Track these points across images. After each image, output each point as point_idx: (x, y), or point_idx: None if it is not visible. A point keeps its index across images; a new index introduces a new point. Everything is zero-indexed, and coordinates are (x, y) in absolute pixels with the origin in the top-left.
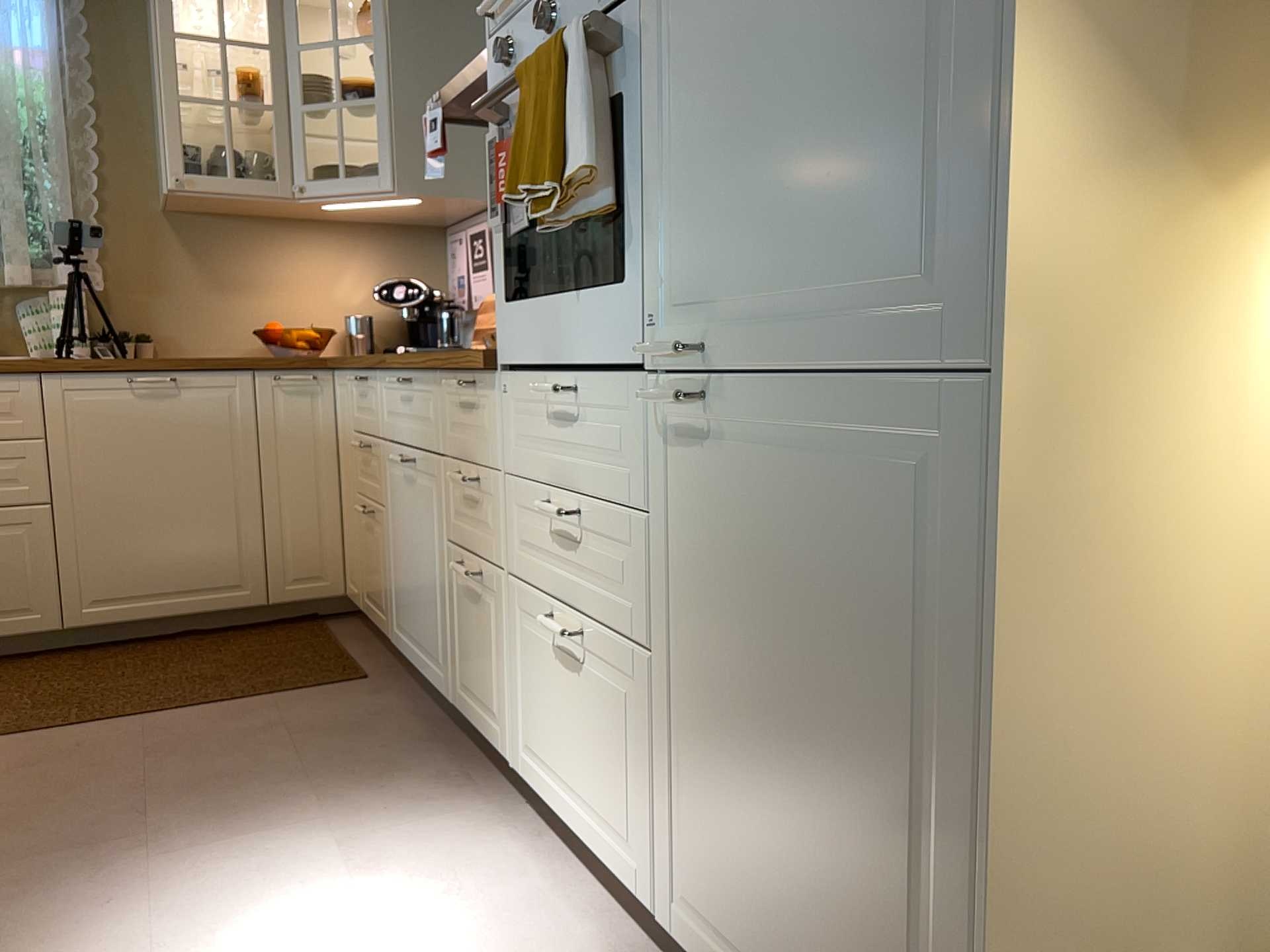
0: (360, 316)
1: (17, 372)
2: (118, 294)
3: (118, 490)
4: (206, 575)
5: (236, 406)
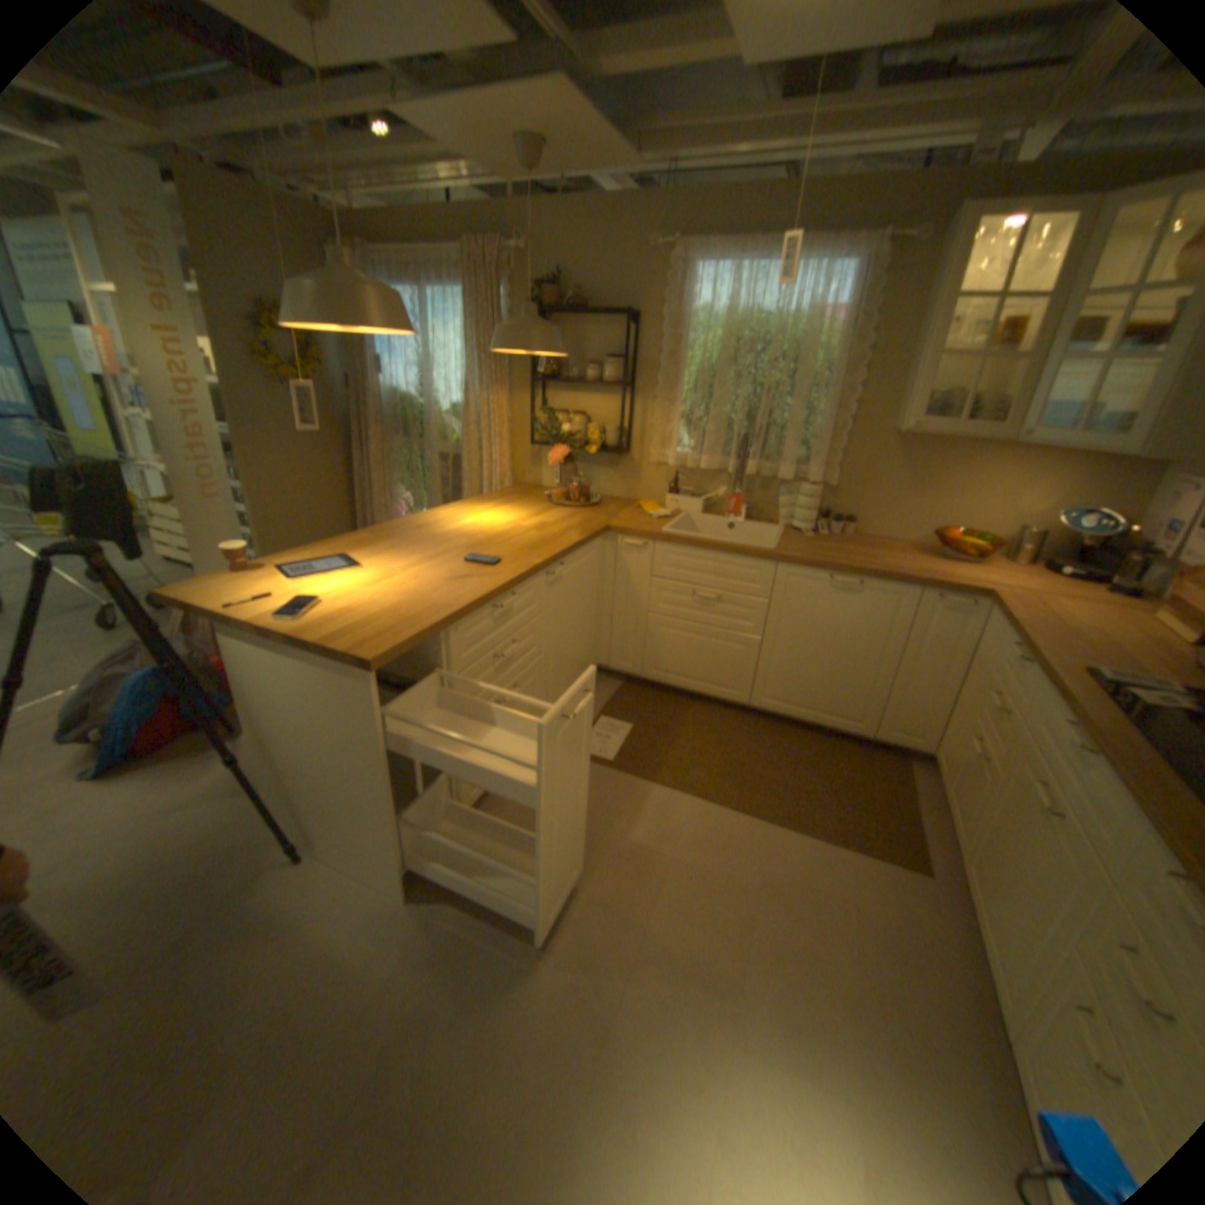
0: (1036, 526)
1: (765, 560)
2: (844, 486)
3: (802, 642)
4: (841, 709)
5: (901, 611)
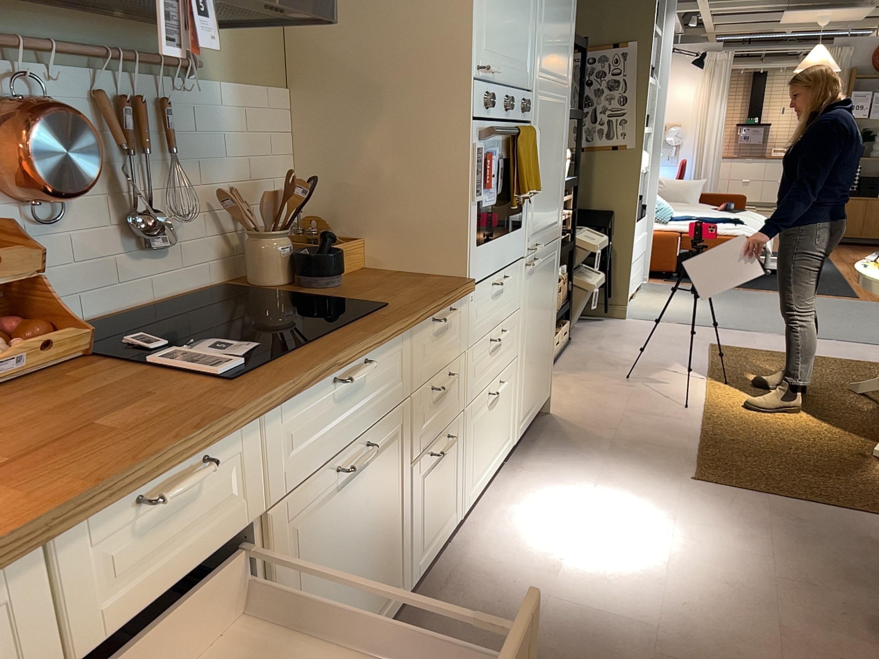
0: None
1: None
2: None
3: None
4: None
5: None
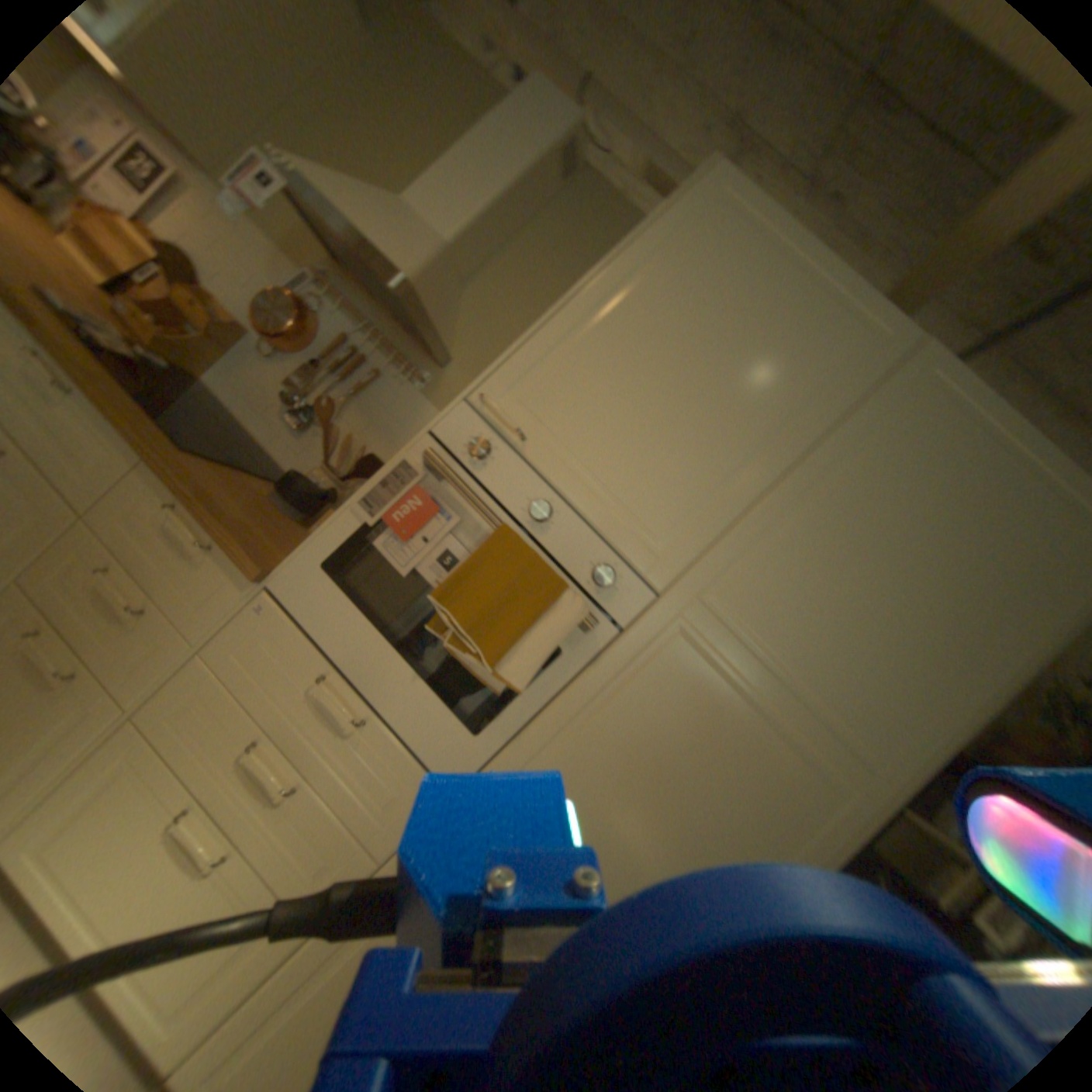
0: None
1: None
2: None
3: None
4: None
5: None
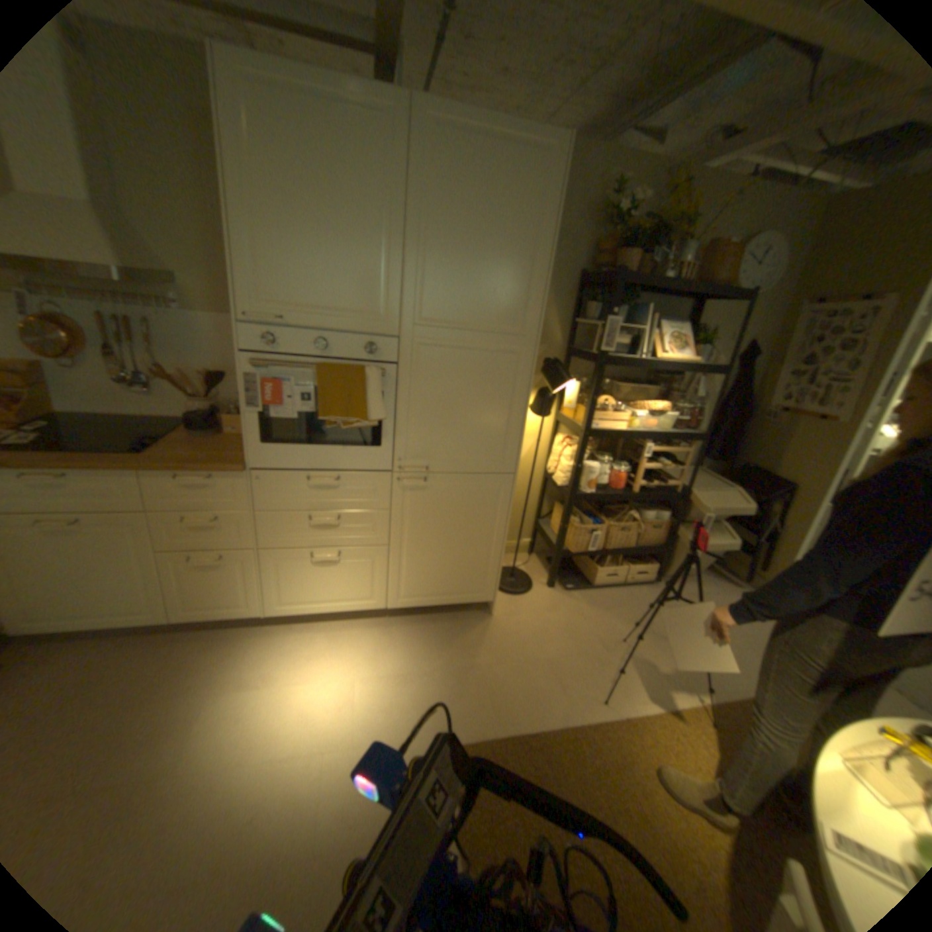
0: None
1: None
2: None
3: None
4: None
5: None
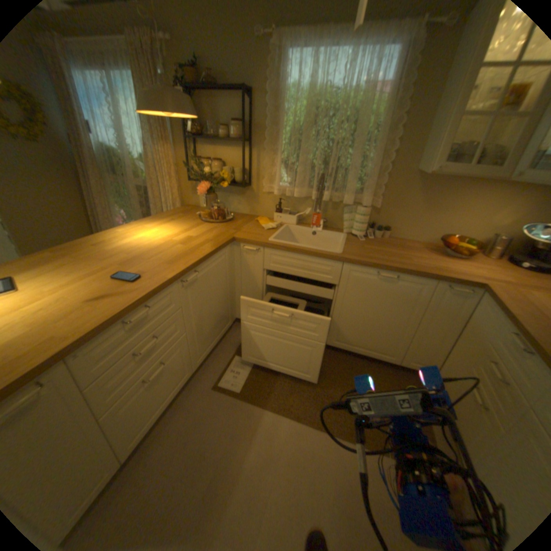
0: (503, 233)
1: (336, 261)
2: (384, 207)
3: (358, 311)
4: (381, 348)
5: (423, 294)
